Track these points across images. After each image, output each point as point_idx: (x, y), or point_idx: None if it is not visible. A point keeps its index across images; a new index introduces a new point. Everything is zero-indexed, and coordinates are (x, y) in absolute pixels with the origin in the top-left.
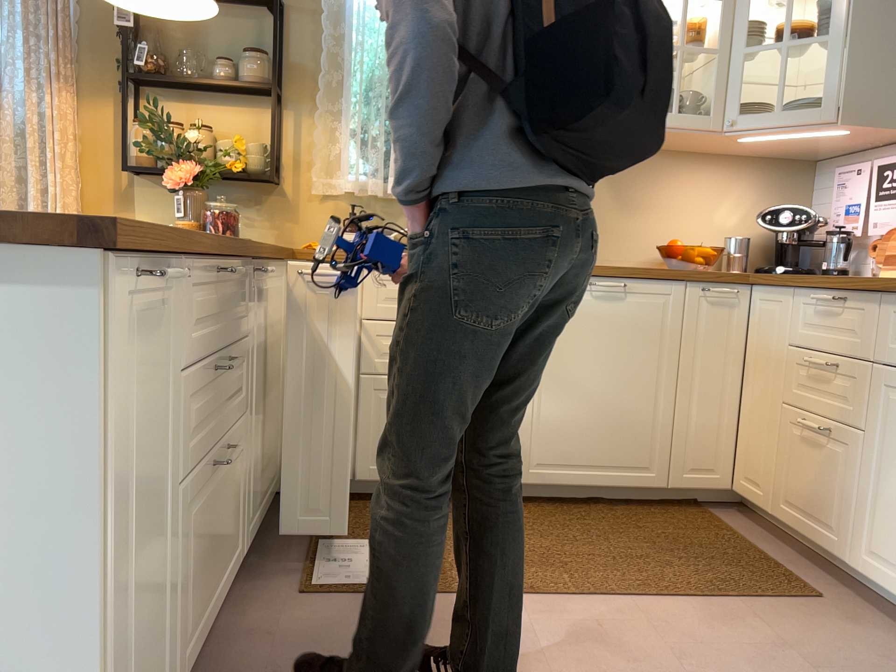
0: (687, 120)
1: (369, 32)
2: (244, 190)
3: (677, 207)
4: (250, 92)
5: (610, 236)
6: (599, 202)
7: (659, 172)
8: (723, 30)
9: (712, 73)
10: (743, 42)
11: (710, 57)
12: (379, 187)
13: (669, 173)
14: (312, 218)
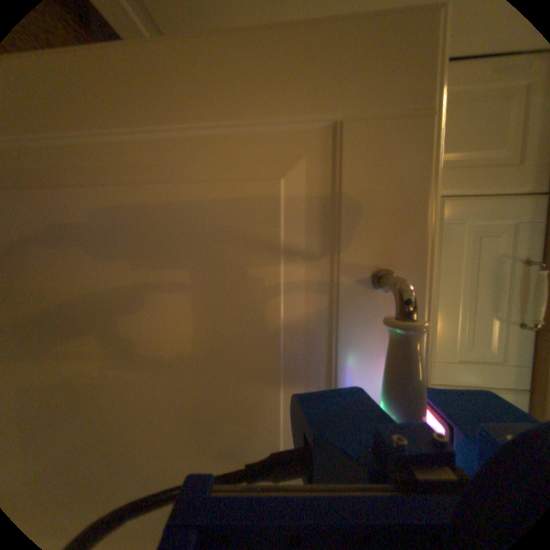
0: None
1: None
2: None
3: None
4: None
5: None
6: None
7: None
8: None
9: None
10: None
11: None
12: None
13: None
14: None
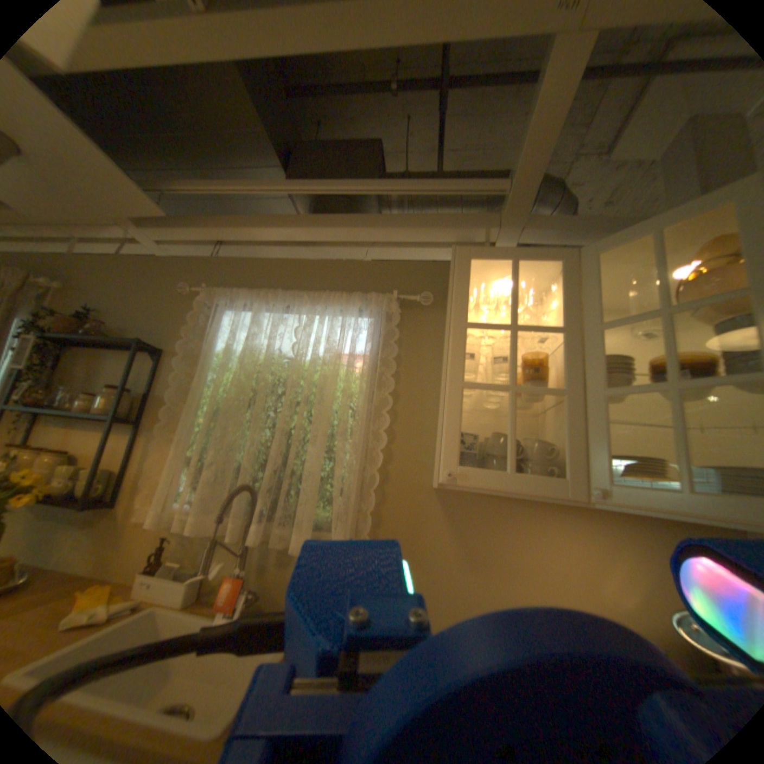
0: (533, 485)
1: (223, 371)
2: (84, 512)
3: (547, 574)
4: (114, 421)
5: (457, 606)
6: (442, 557)
7: (517, 525)
8: (573, 367)
9: (567, 417)
10: (605, 382)
11: (563, 398)
12: (192, 523)
13: (532, 527)
14: (133, 547)
